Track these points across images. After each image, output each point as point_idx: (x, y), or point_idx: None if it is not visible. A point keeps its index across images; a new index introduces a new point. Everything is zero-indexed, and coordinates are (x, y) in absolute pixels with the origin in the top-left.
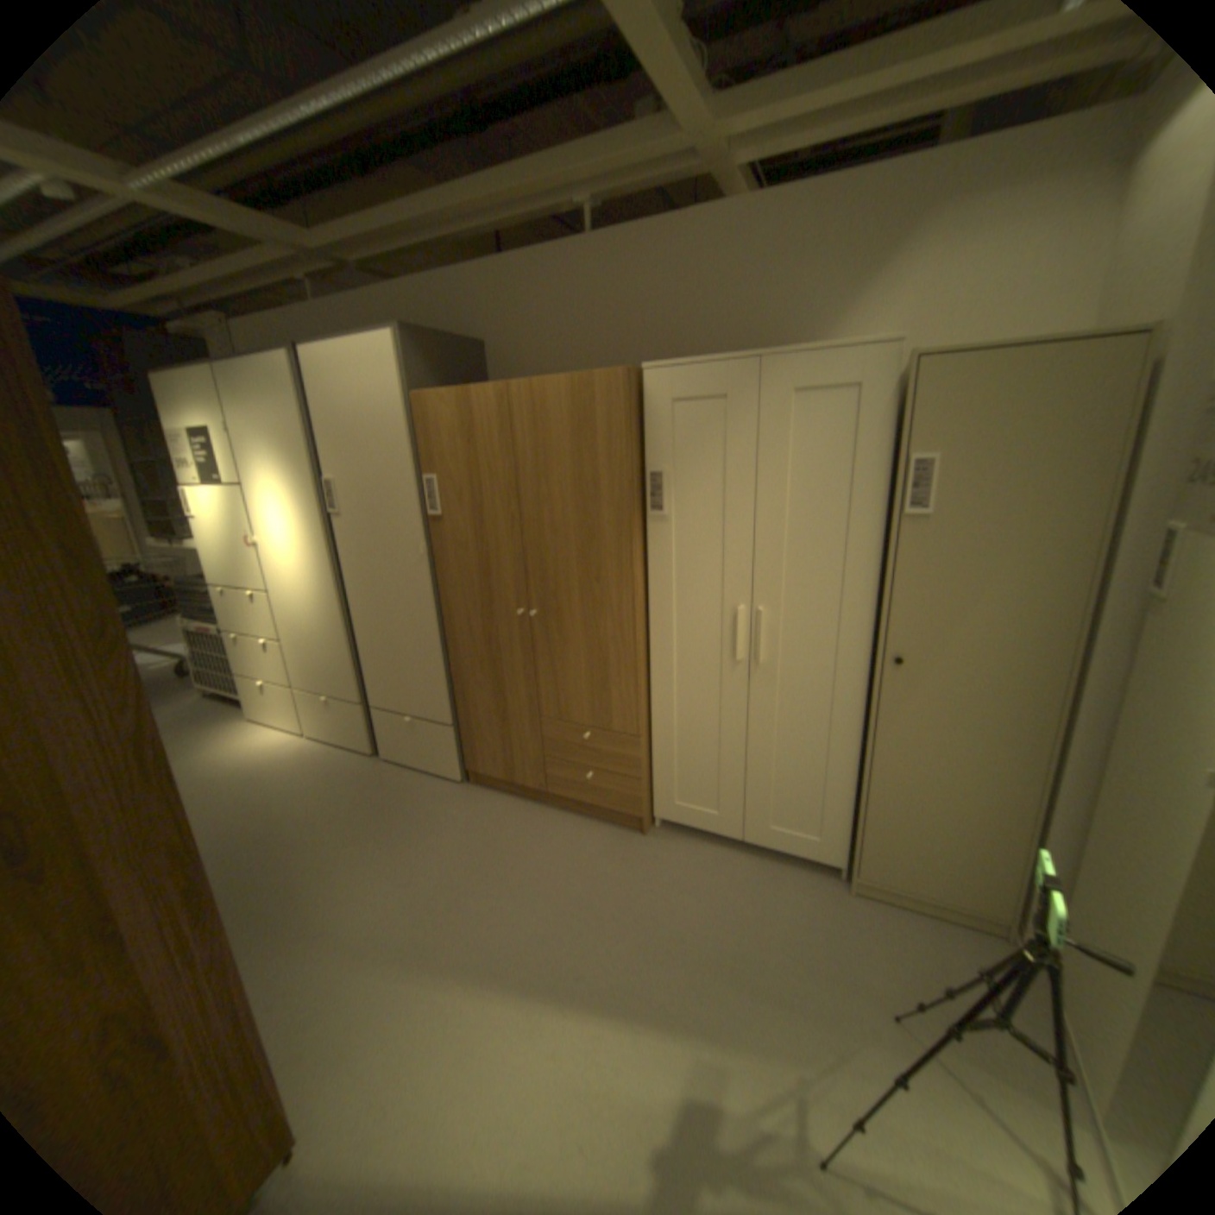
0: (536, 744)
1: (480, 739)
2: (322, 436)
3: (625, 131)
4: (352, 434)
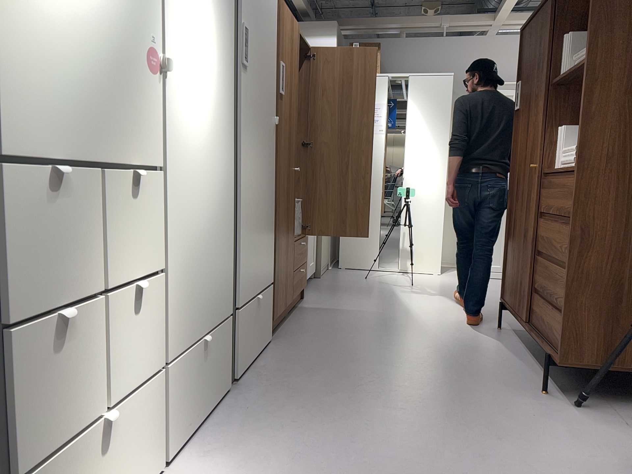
0: (291, 266)
1: (278, 284)
2: None
3: None
4: None
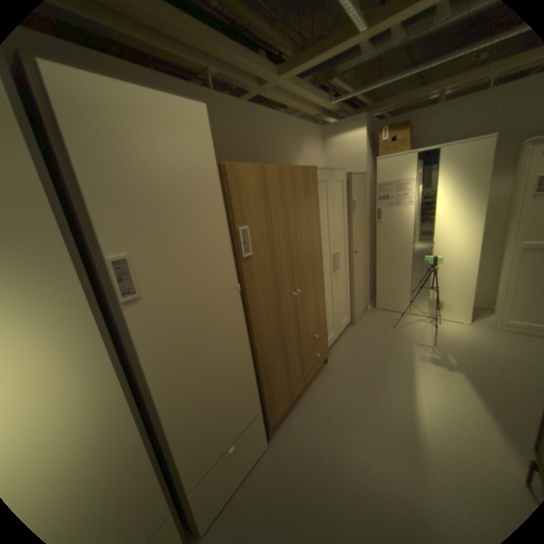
0: (299, 366)
1: (276, 398)
2: (97, 199)
3: (260, 59)
4: (157, 195)
